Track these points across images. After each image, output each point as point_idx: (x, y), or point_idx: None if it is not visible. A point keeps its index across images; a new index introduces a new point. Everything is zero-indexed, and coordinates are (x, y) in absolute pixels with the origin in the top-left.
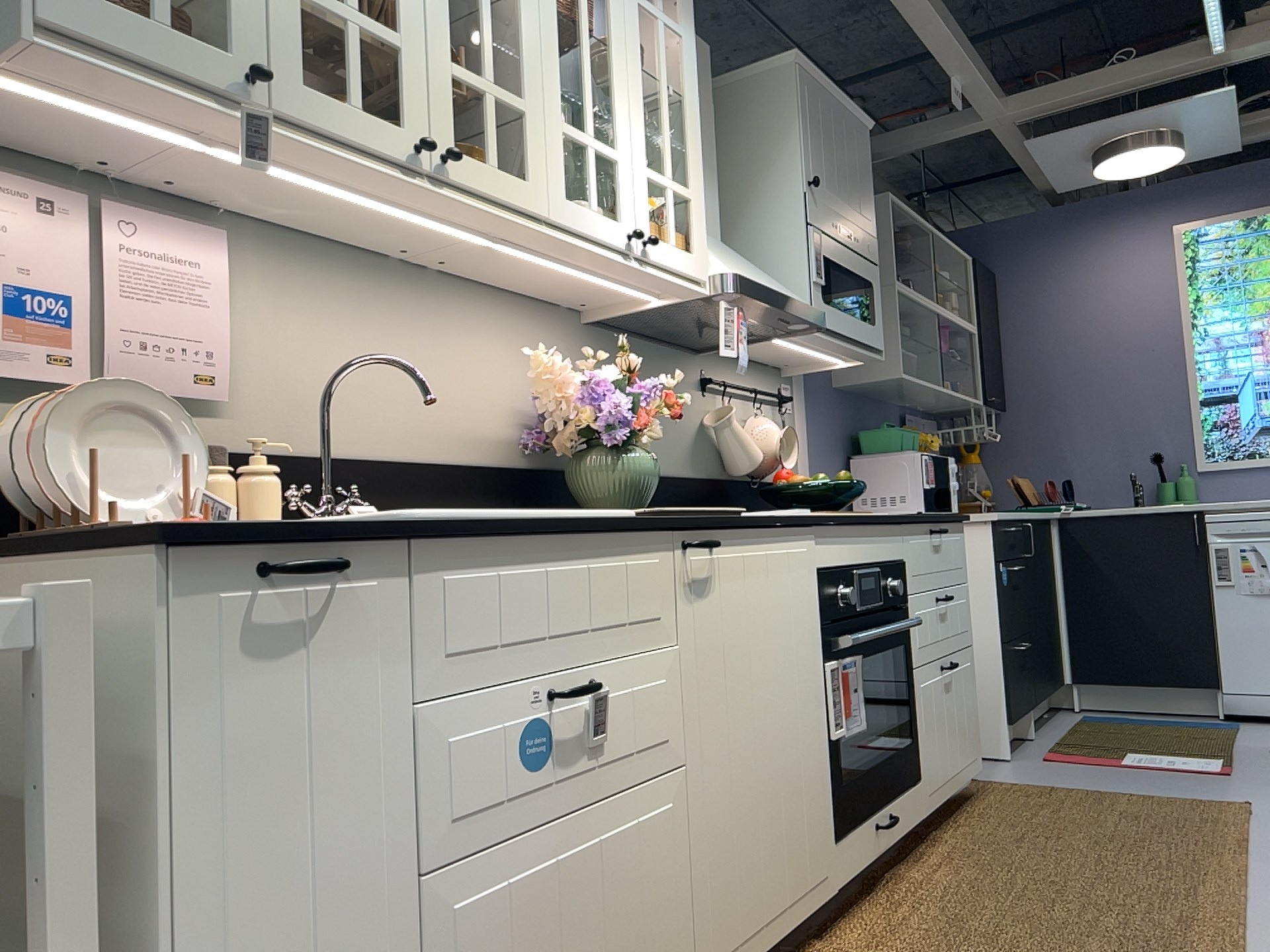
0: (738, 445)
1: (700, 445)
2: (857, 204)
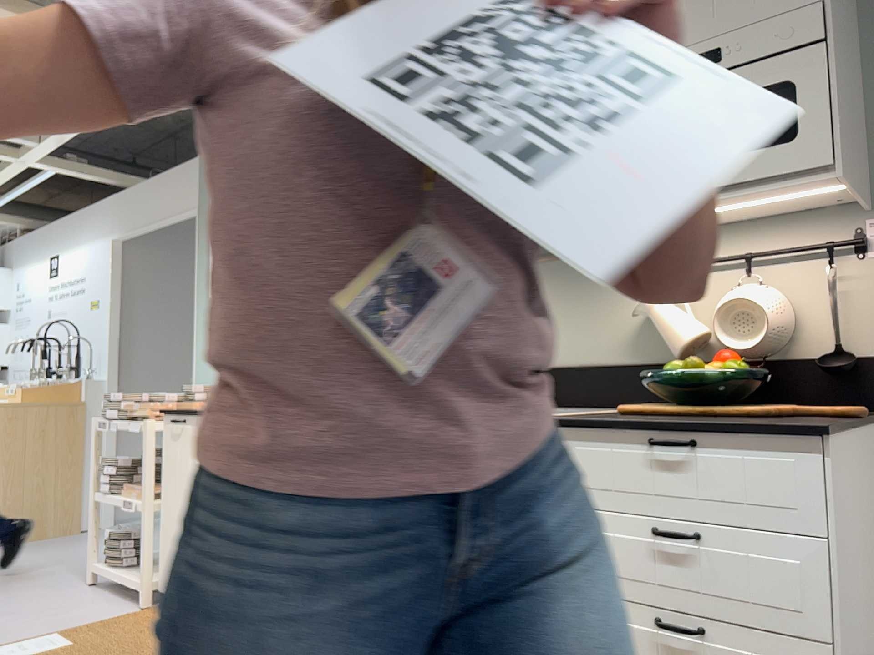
0: (662, 330)
1: (643, 333)
2: (735, 0)
